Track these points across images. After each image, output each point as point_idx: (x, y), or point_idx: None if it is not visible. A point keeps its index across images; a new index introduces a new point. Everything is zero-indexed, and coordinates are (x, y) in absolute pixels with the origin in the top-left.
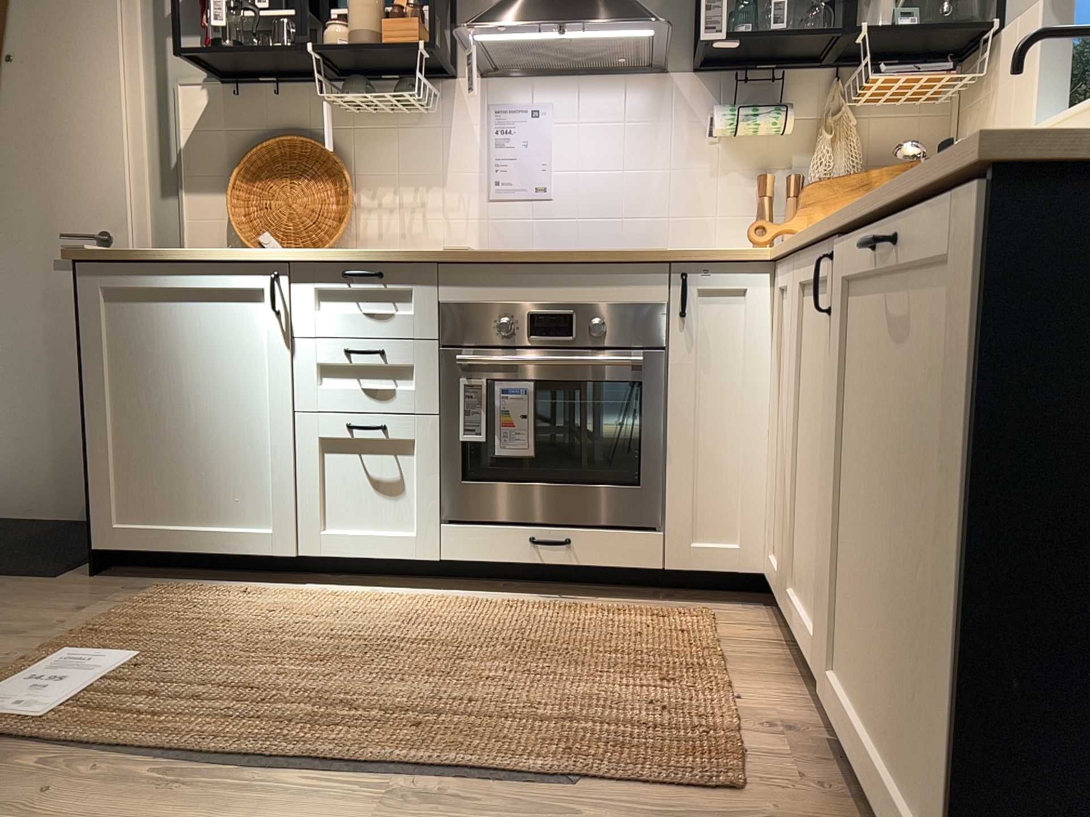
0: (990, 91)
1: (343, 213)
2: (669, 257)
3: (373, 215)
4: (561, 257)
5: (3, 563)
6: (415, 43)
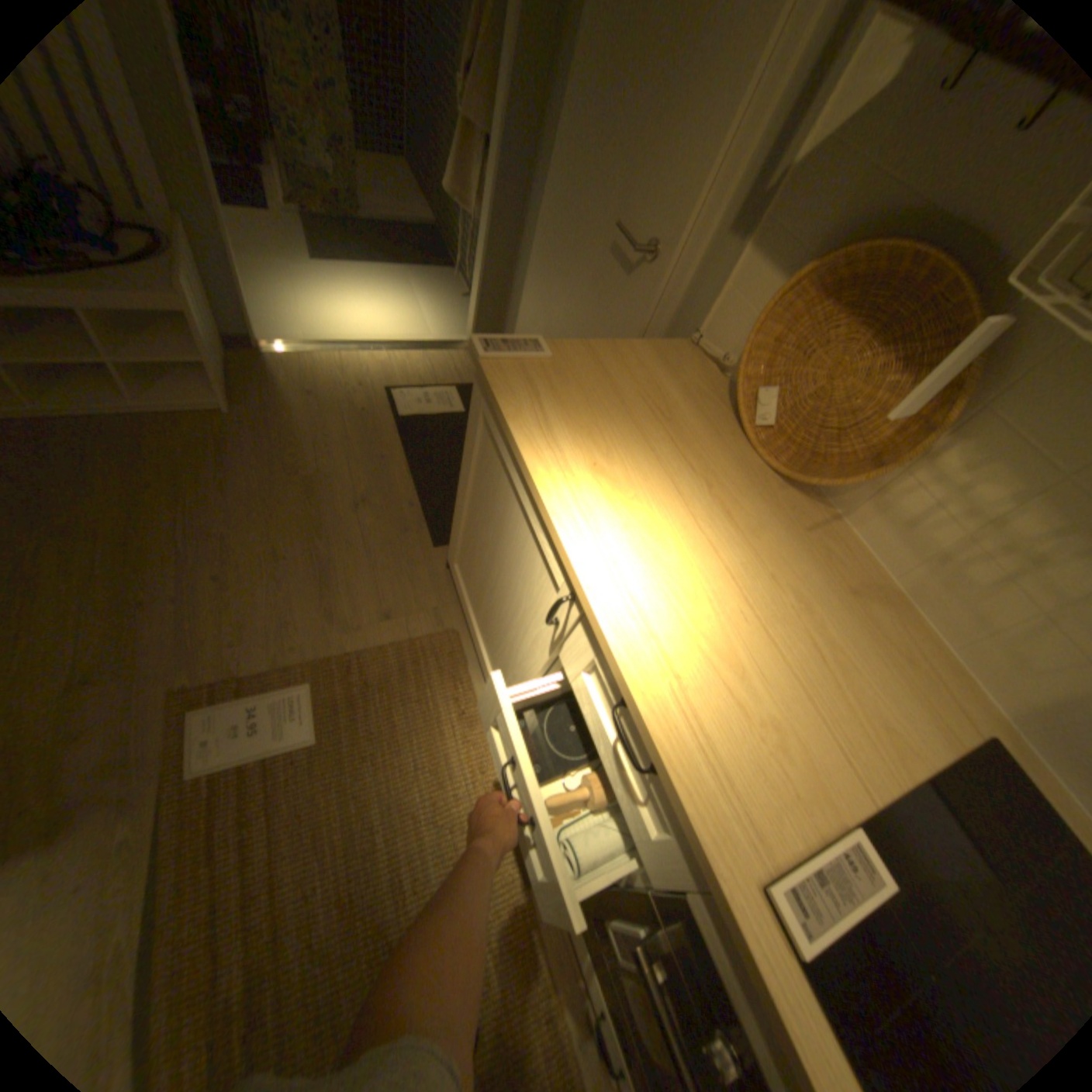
0: None
1: (896, 454)
2: None
3: (944, 490)
4: None
5: (445, 493)
6: None
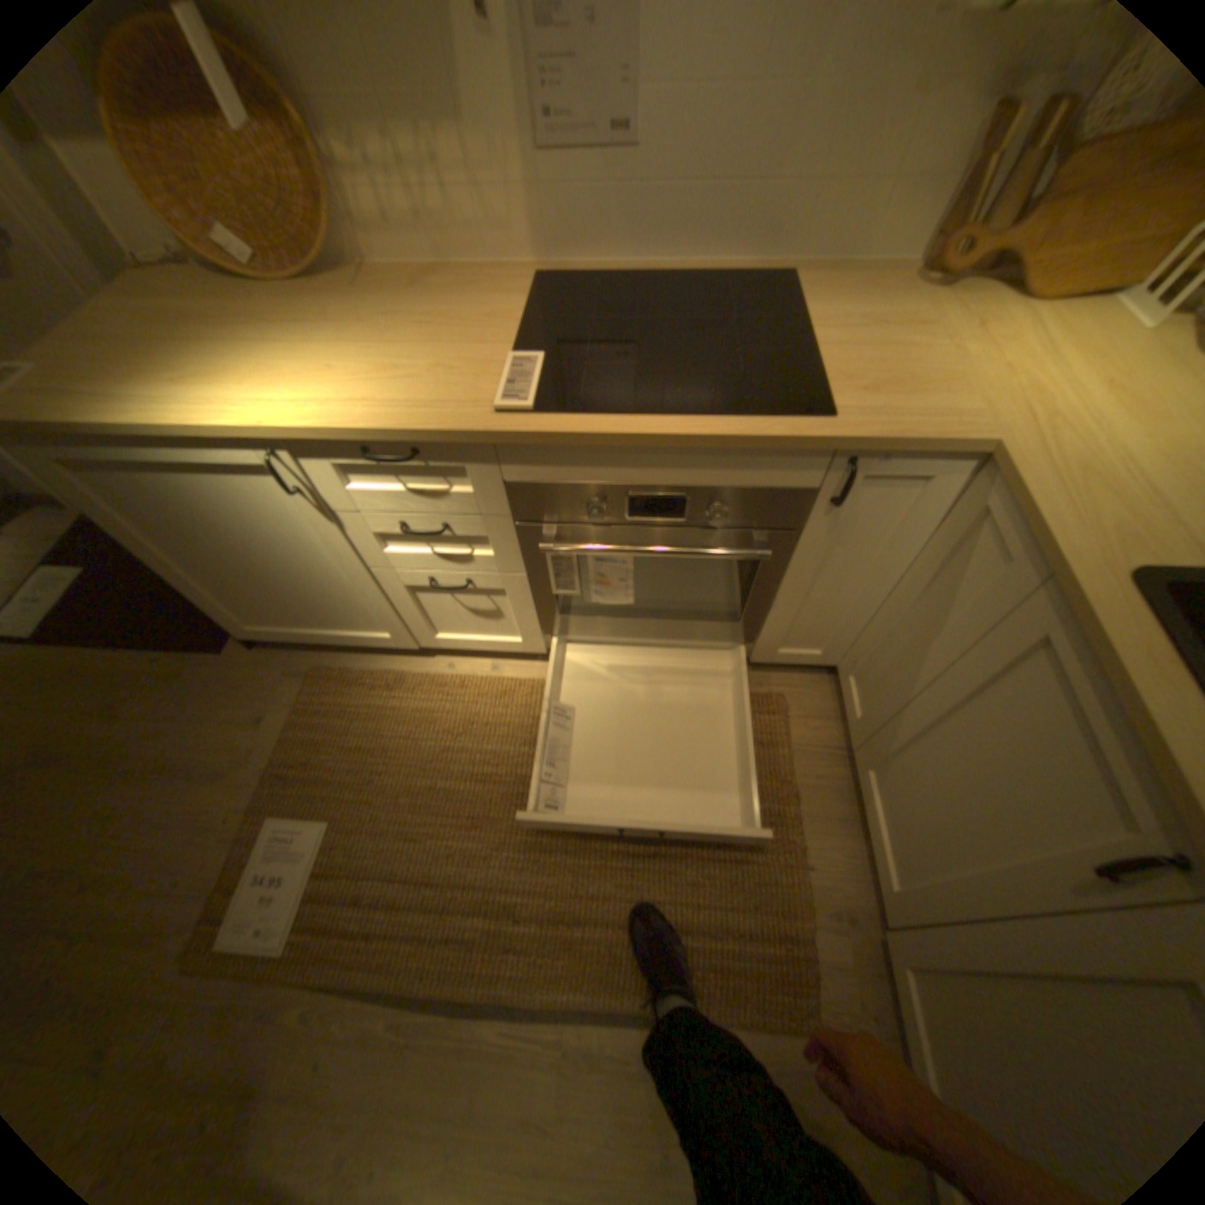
0: None
1: (312, 179)
2: (835, 443)
3: (359, 173)
4: (673, 440)
5: (162, 623)
6: None
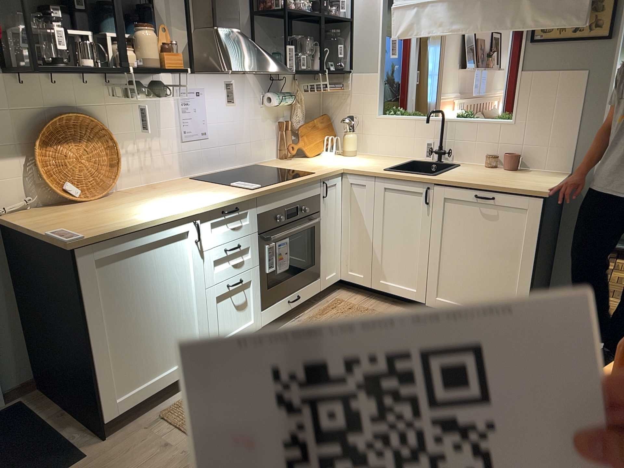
0: (348, 93)
1: (114, 161)
2: (321, 176)
3: (124, 159)
4: (295, 184)
5: None
6: (181, 68)
